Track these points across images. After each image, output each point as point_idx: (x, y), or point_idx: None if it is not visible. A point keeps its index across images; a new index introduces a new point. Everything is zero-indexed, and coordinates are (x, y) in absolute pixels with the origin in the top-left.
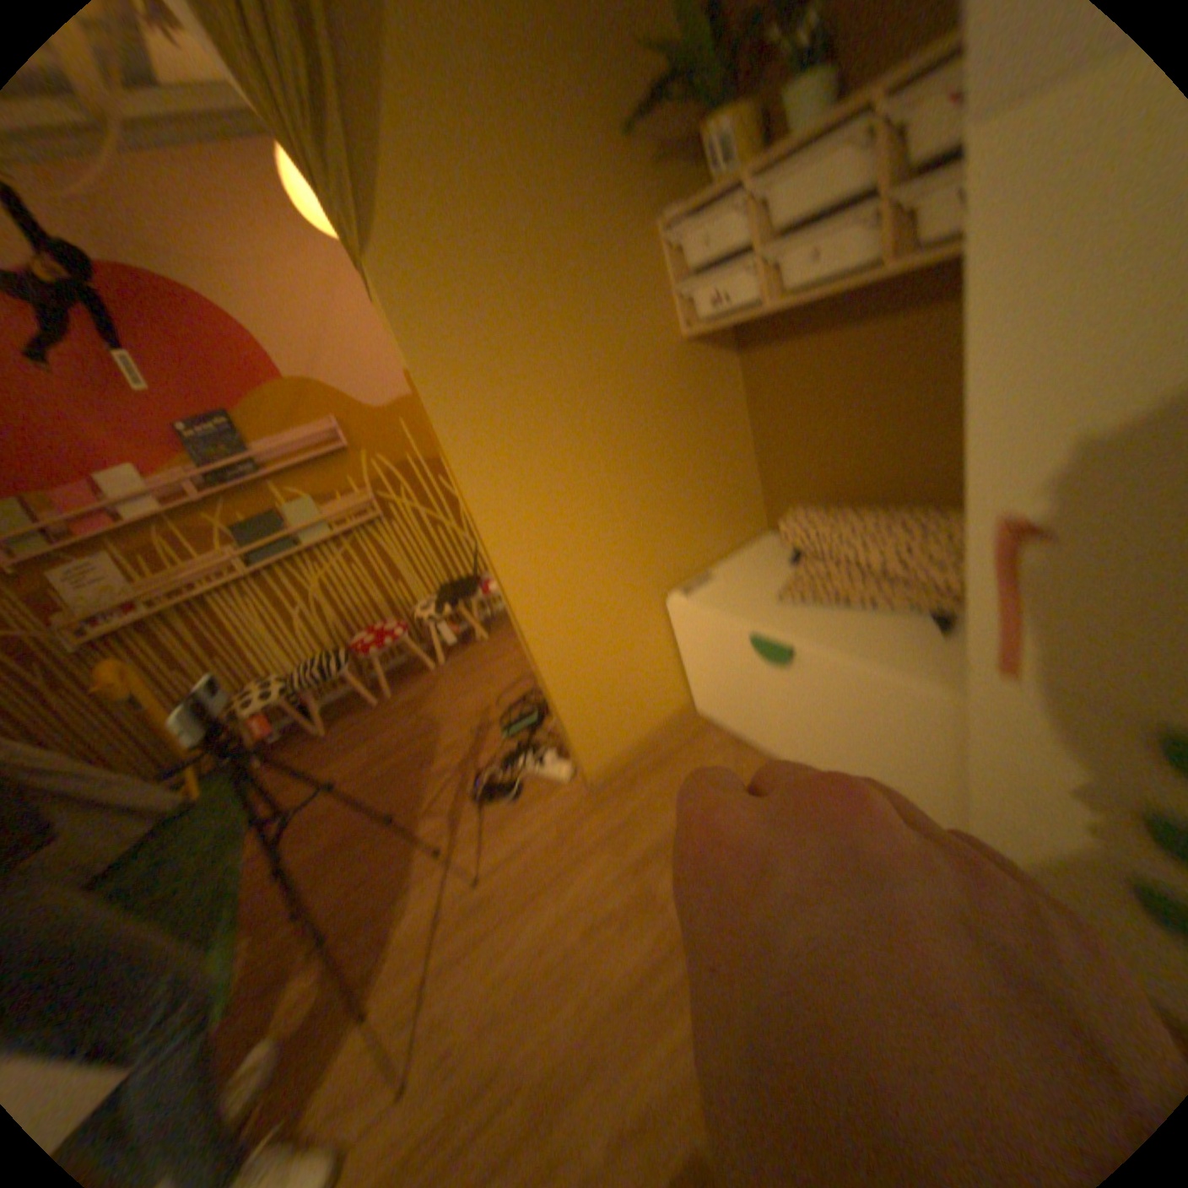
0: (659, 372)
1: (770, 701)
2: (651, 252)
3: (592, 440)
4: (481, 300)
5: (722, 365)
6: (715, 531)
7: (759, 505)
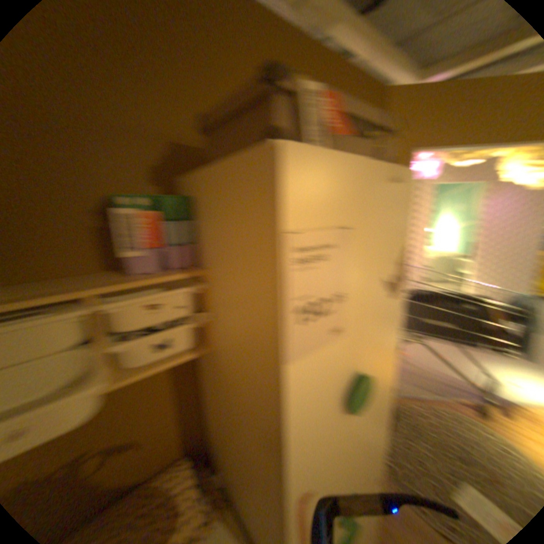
0: None
1: None
2: None
3: None
4: None
5: None
6: None
7: None
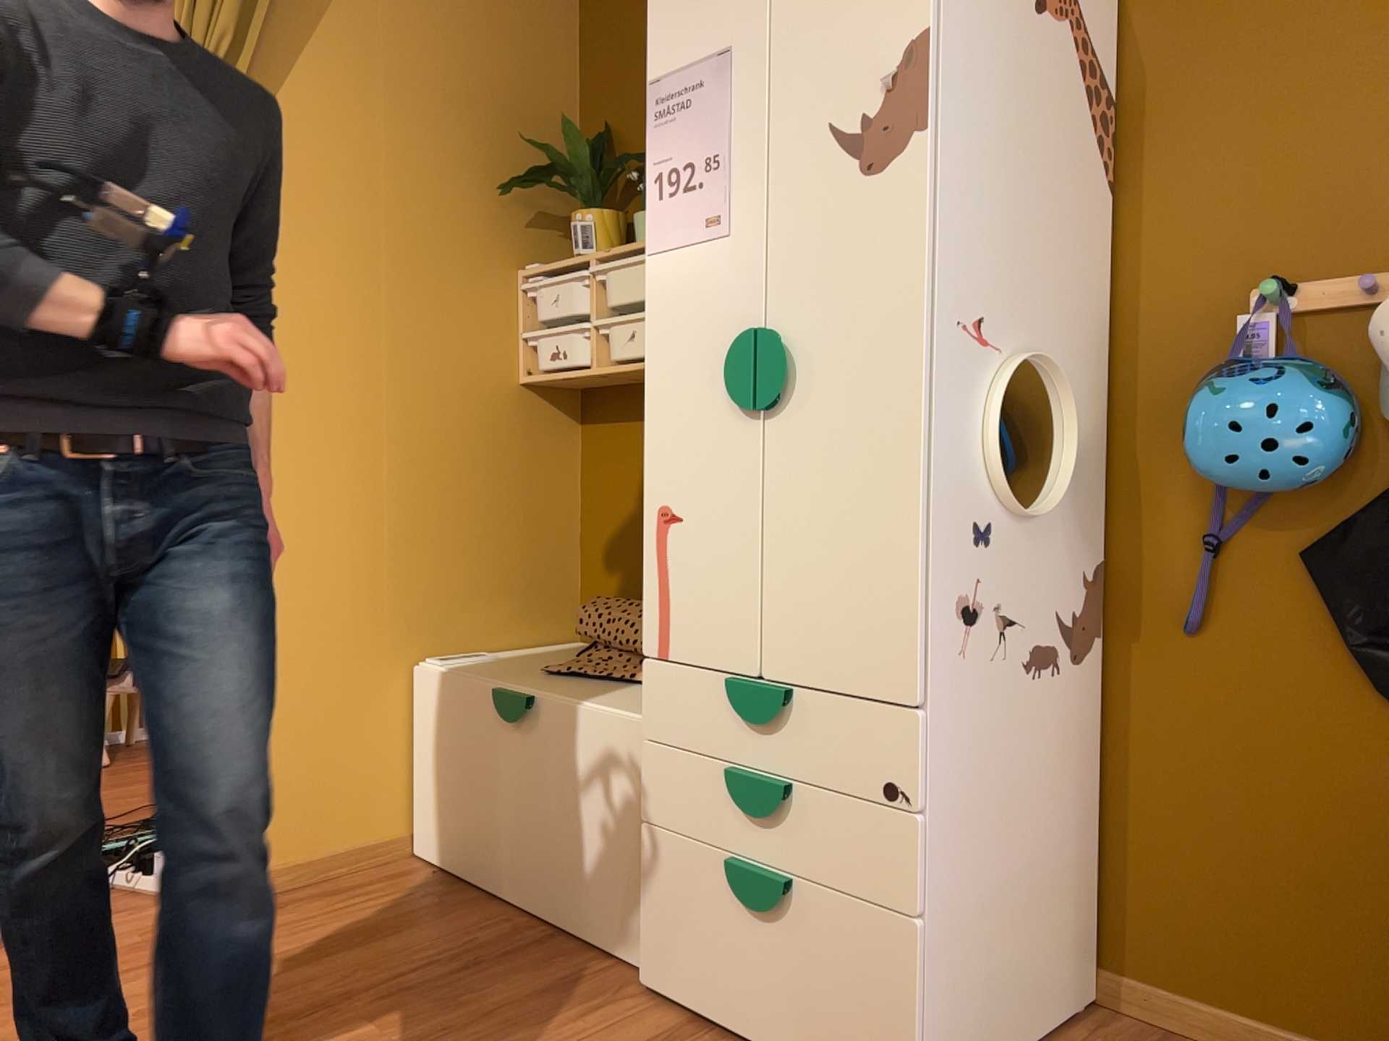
0: (483, 409)
1: (500, 799)
2: (505, 298)
3: (382, 443)
4: (312, 267)
5: (558, 432)
6: (505, 615)
7: (571, 609)
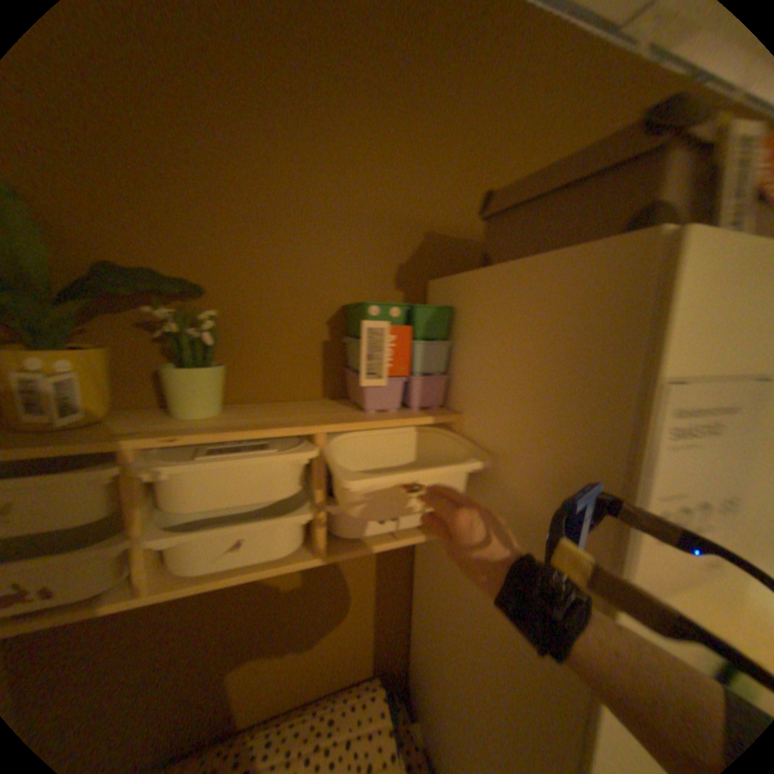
0: None
1: None
2: None
3: None
4: None
5: None
6: None
7: None
